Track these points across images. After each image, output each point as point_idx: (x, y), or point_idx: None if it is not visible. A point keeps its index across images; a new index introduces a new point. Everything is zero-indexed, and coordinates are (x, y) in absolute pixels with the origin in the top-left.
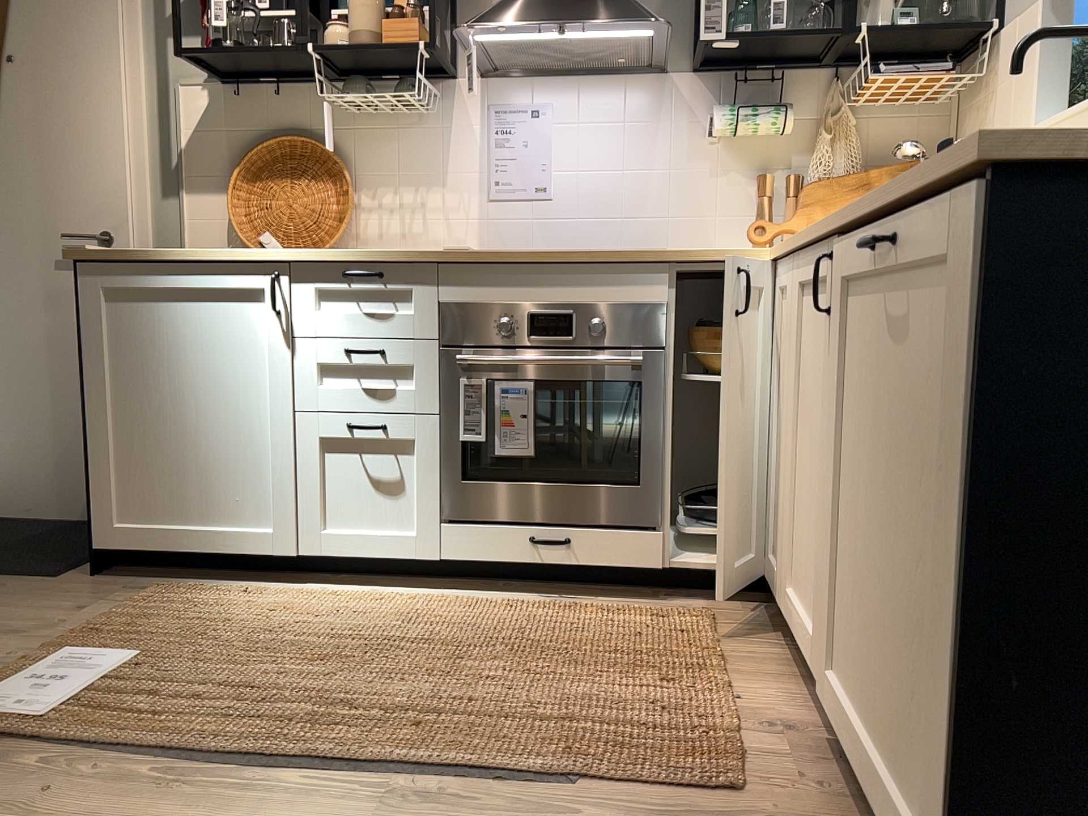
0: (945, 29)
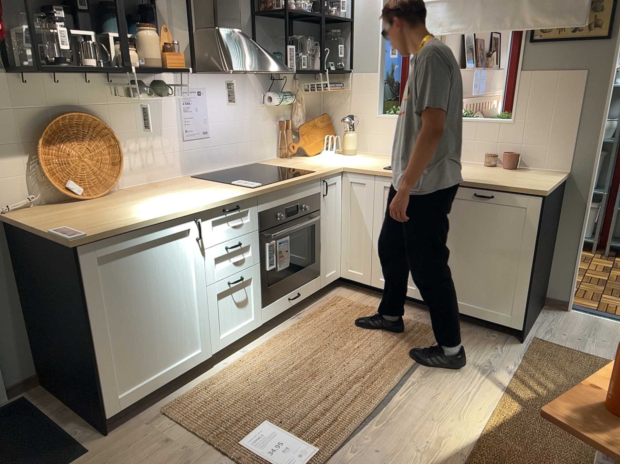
0: (341, 70)
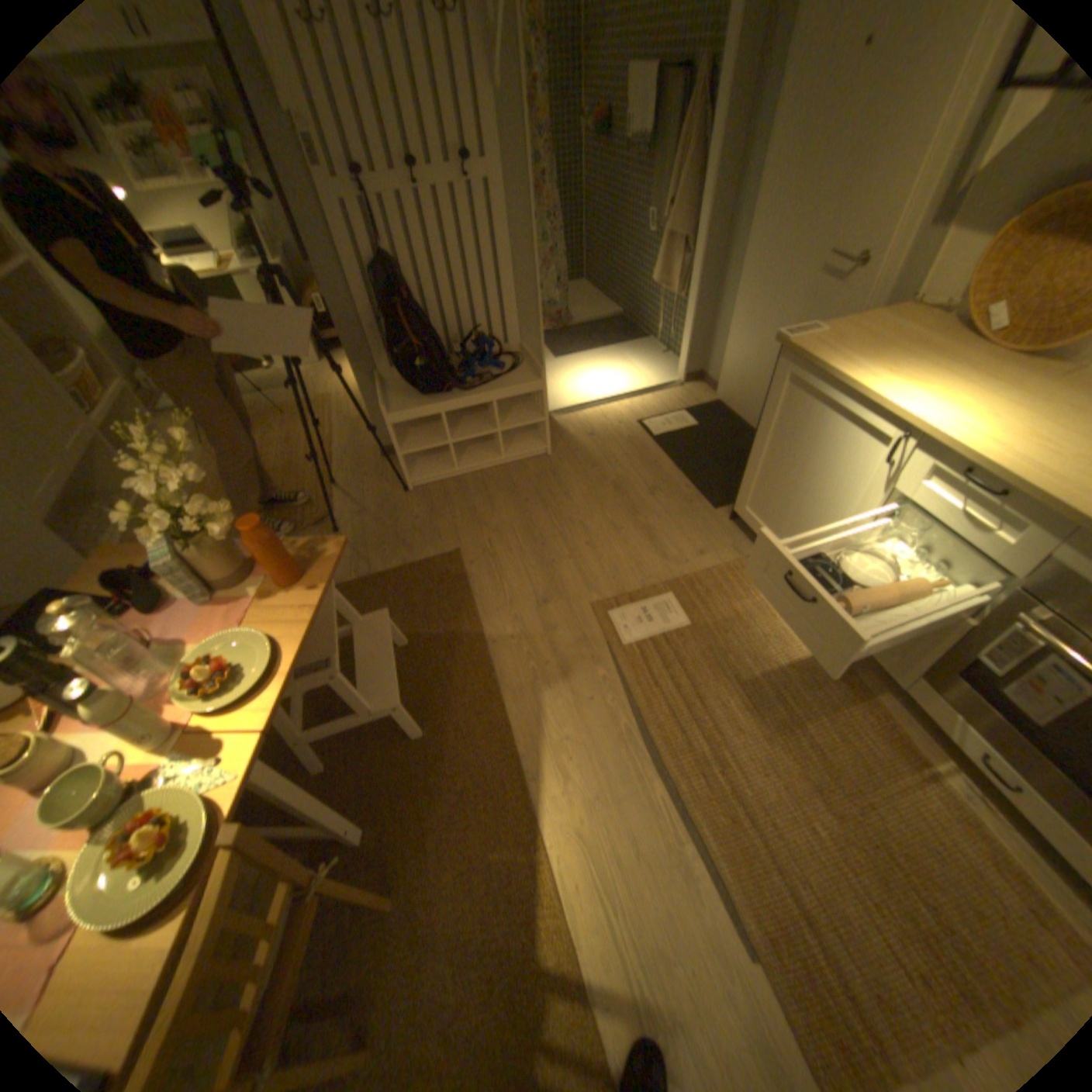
0: None
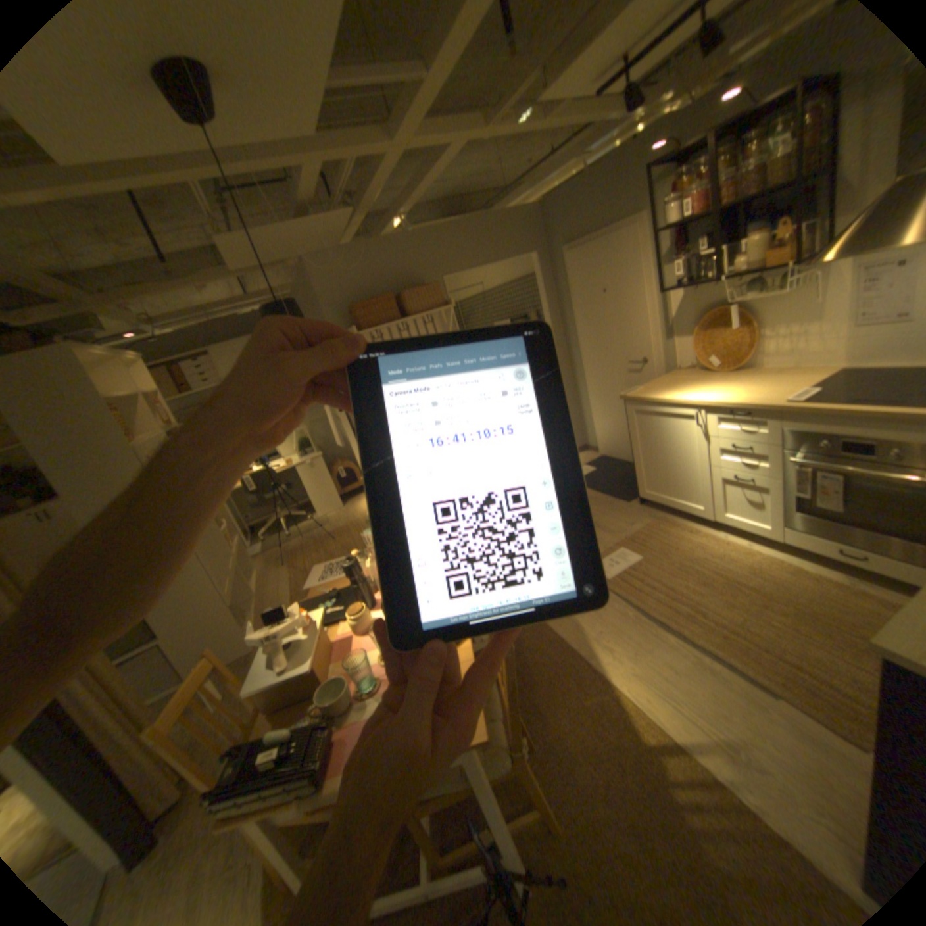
0: None
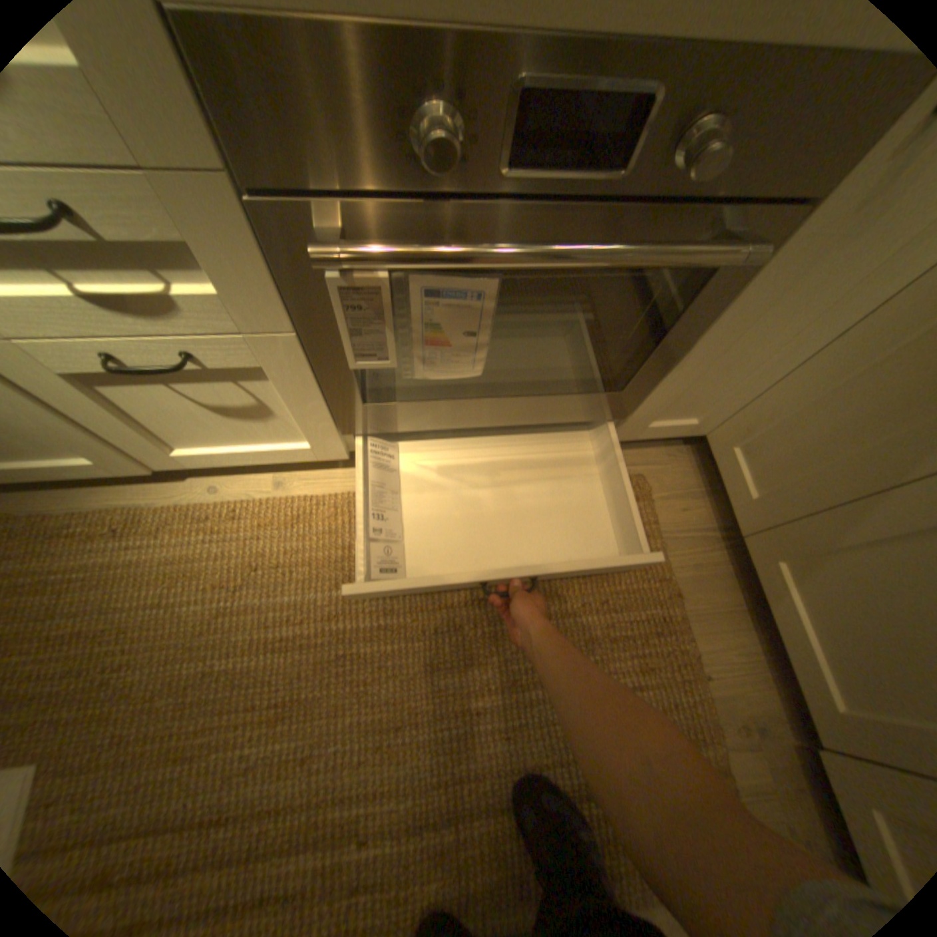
0: None
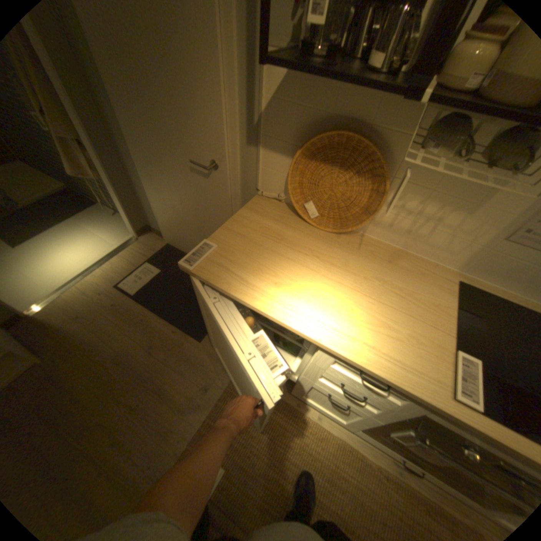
0: None
